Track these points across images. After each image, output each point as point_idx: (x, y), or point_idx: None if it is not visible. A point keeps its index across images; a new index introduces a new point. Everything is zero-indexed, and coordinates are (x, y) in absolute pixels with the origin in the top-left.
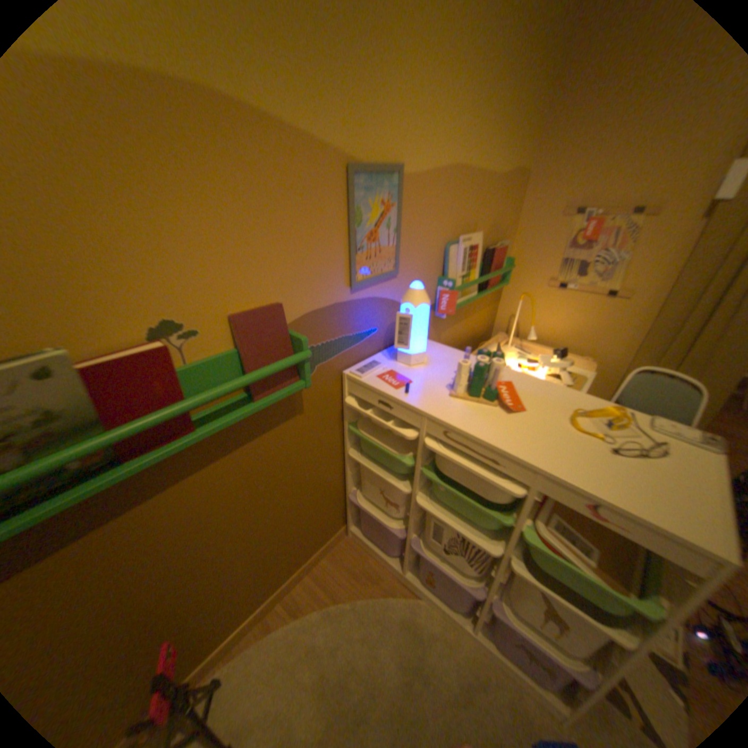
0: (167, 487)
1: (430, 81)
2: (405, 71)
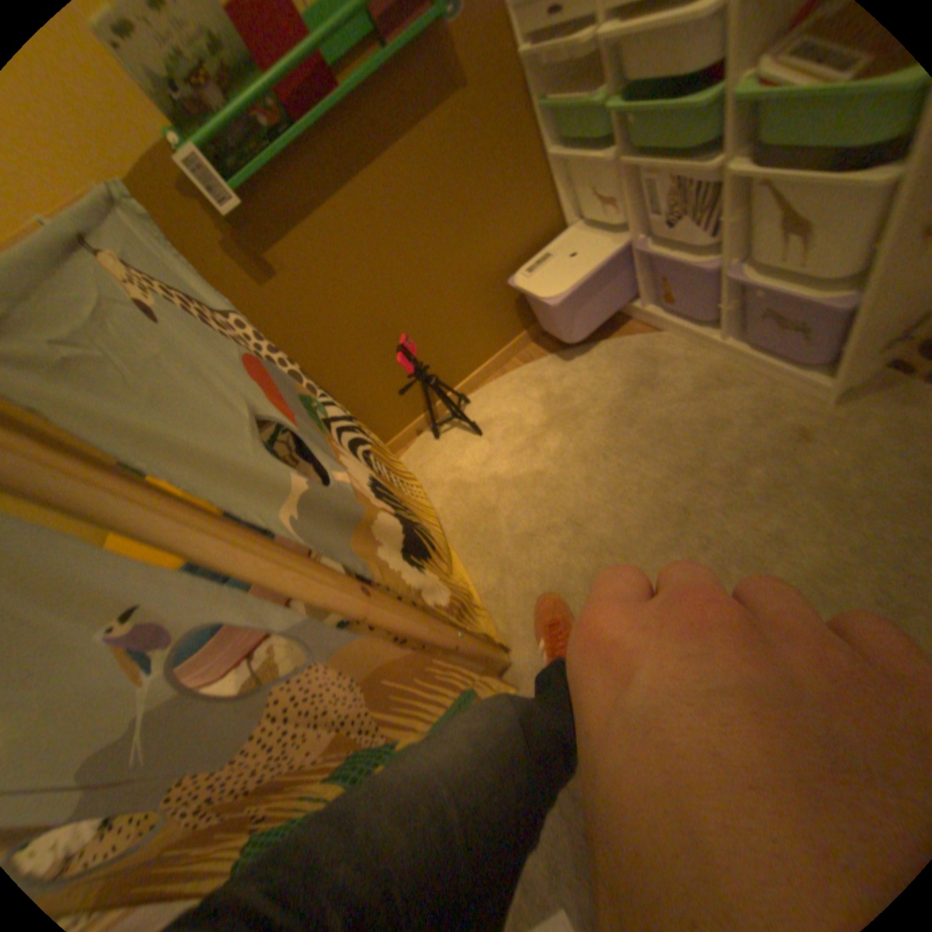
0: (350, 177)
1: None
2: None
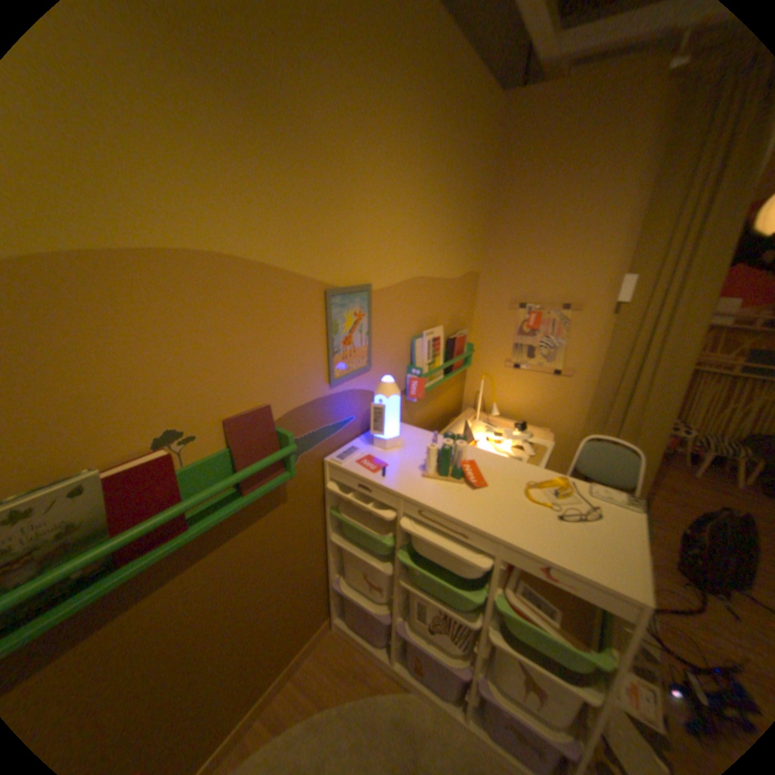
0: (156, 590)
1: (389, 225)
2: (369, 221)
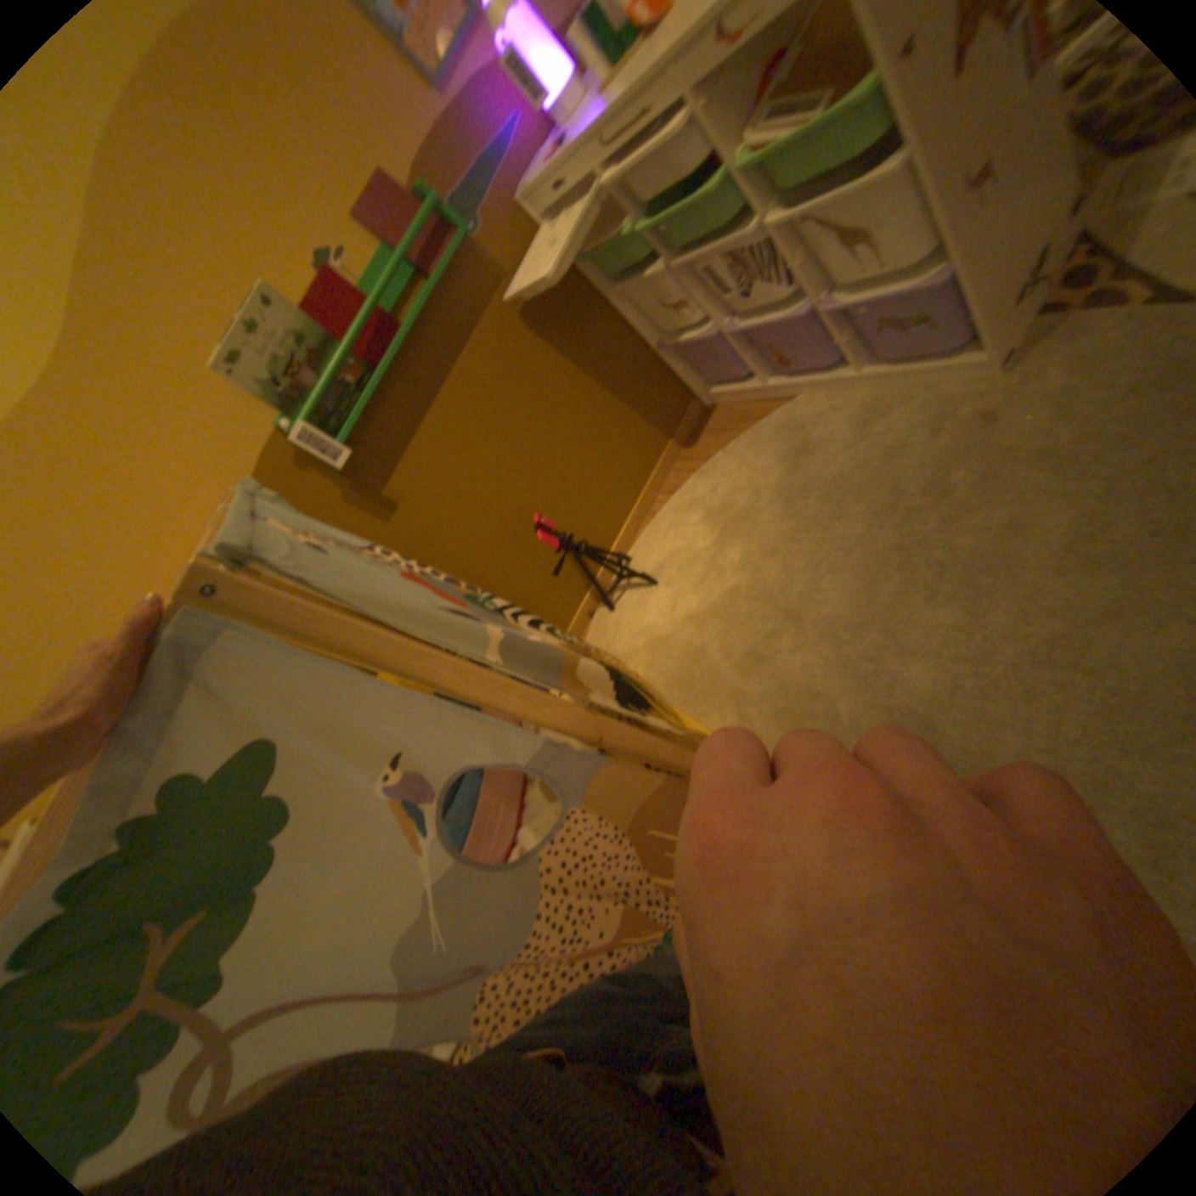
0: (437, 391)
1: None
2: None
